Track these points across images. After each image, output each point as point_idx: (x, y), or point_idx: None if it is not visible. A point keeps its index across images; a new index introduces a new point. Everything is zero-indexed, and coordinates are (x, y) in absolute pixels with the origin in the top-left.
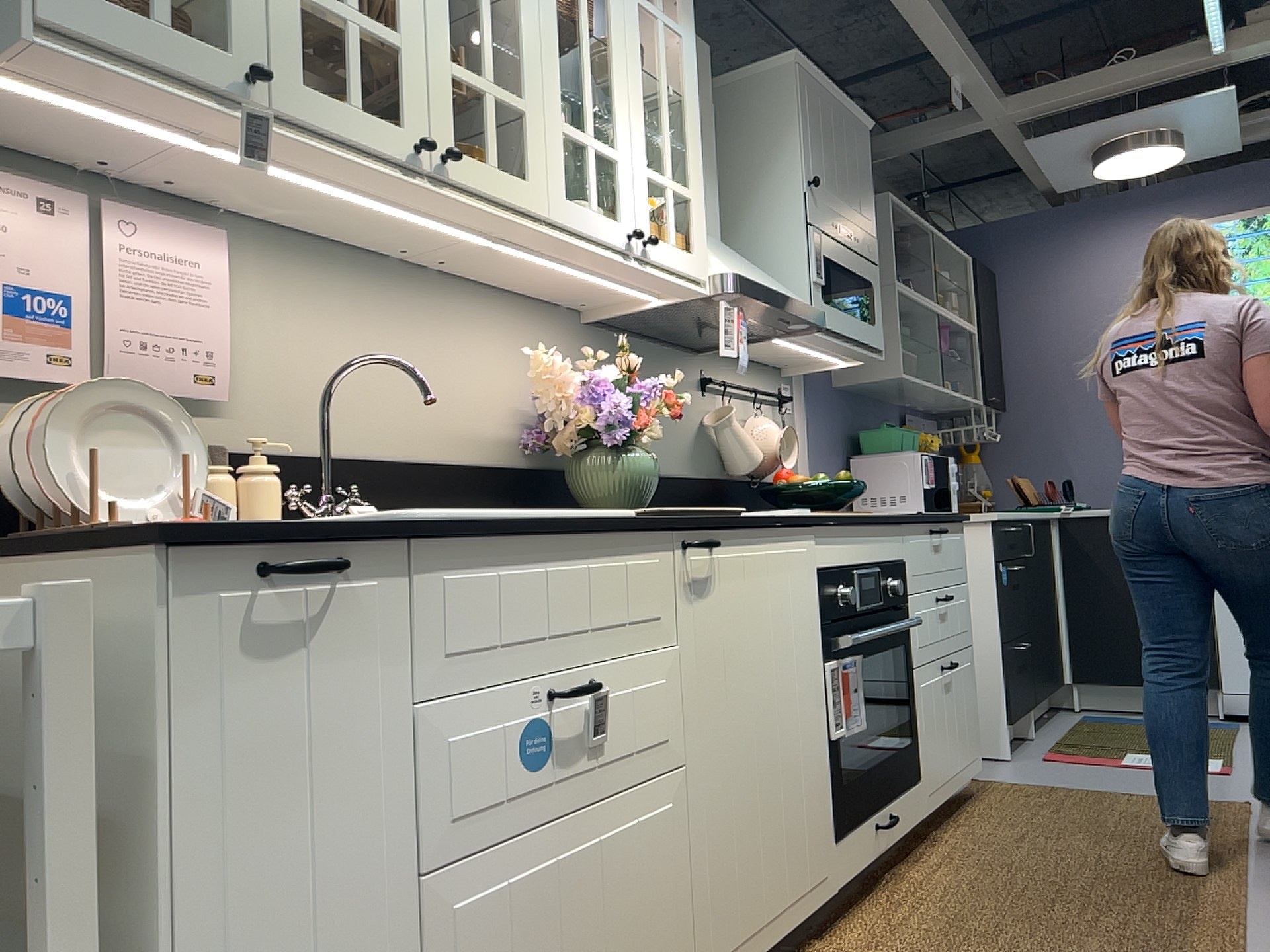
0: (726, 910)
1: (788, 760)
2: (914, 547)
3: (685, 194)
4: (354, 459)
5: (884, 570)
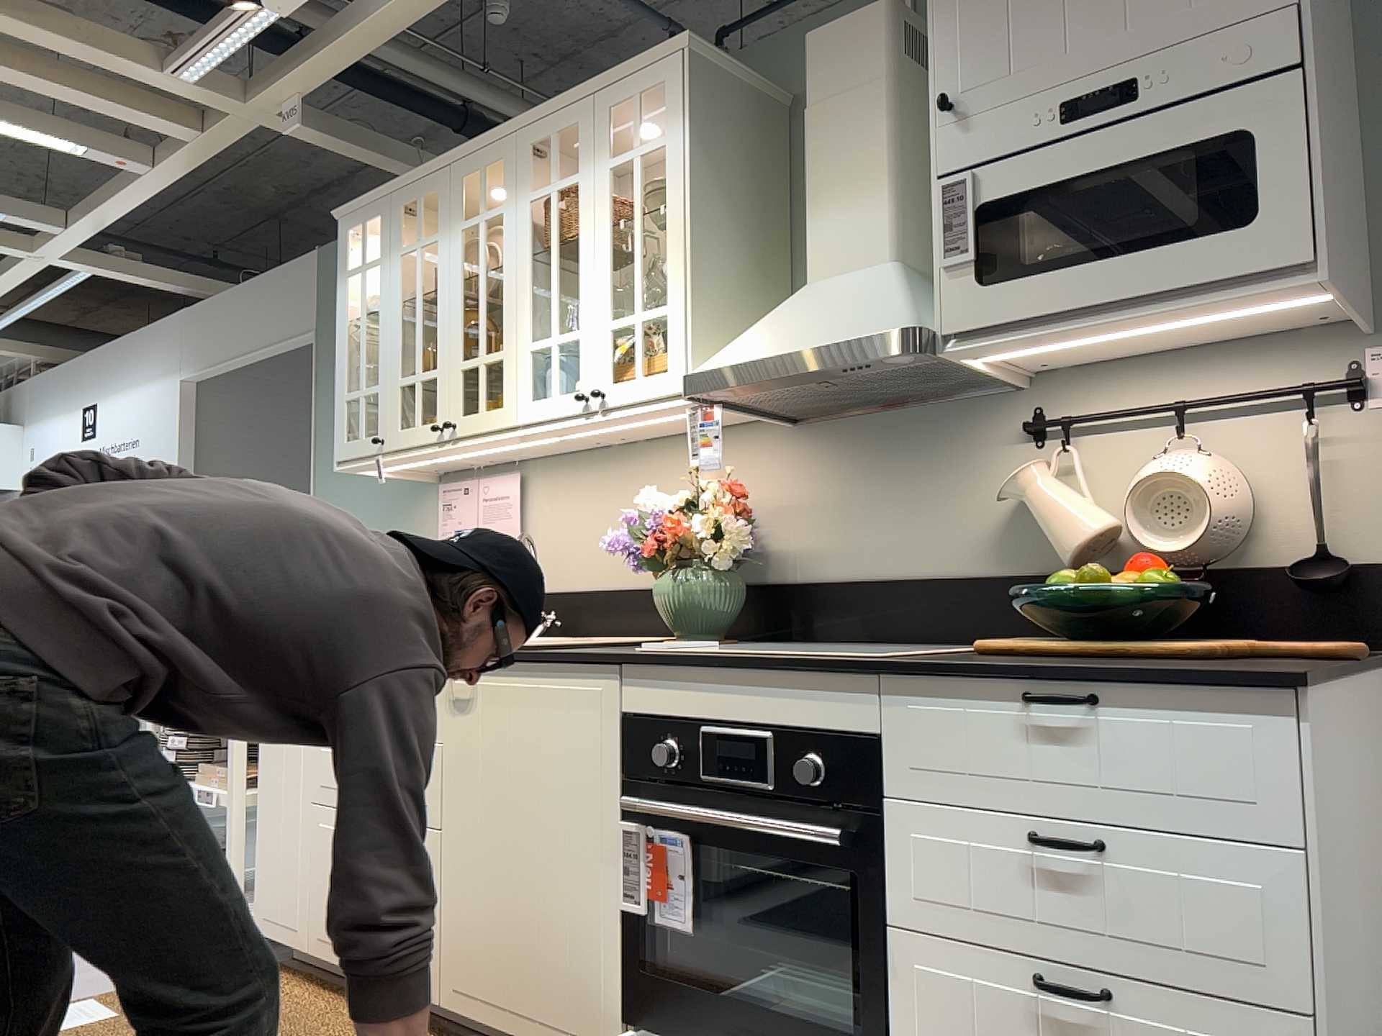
0: (466, 959)
1: (548, 889)
2: (921, 719)
3: (655, 314)
4: (581, 591)
5: (795, 740)
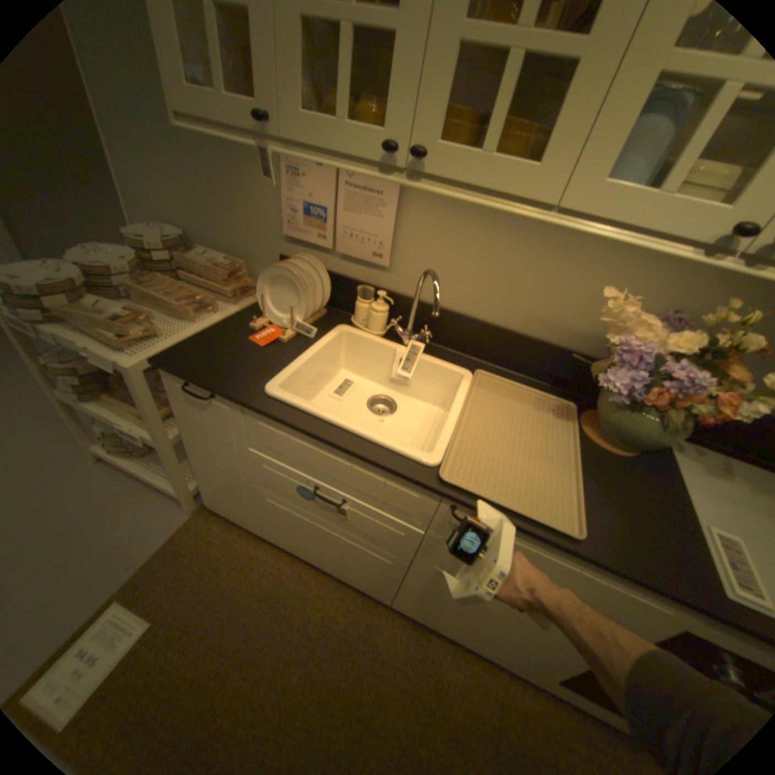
0: (423, 610)
1: (523, 634)
2: None
3: None
4: (454, 312)
5: None
